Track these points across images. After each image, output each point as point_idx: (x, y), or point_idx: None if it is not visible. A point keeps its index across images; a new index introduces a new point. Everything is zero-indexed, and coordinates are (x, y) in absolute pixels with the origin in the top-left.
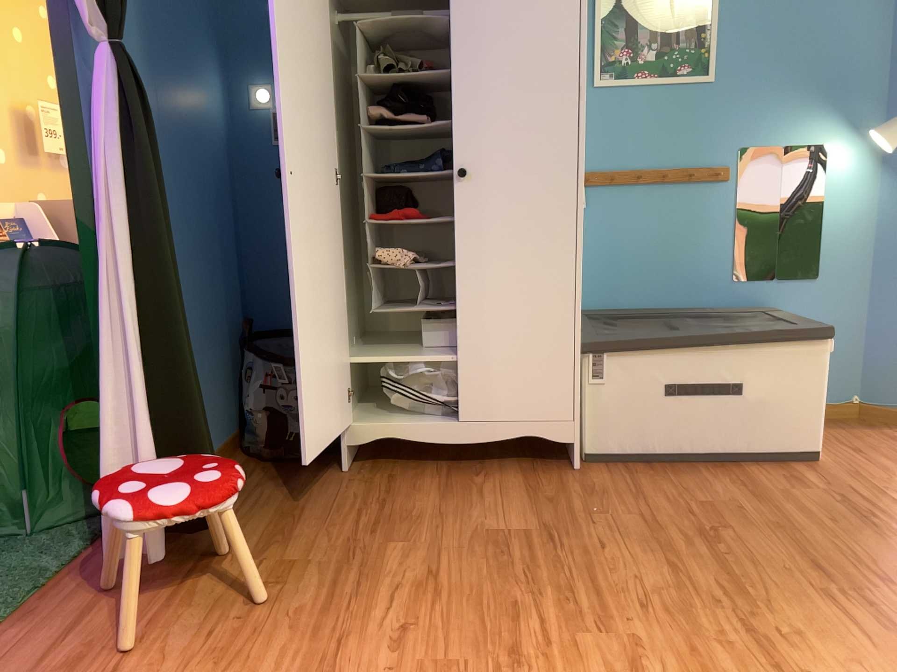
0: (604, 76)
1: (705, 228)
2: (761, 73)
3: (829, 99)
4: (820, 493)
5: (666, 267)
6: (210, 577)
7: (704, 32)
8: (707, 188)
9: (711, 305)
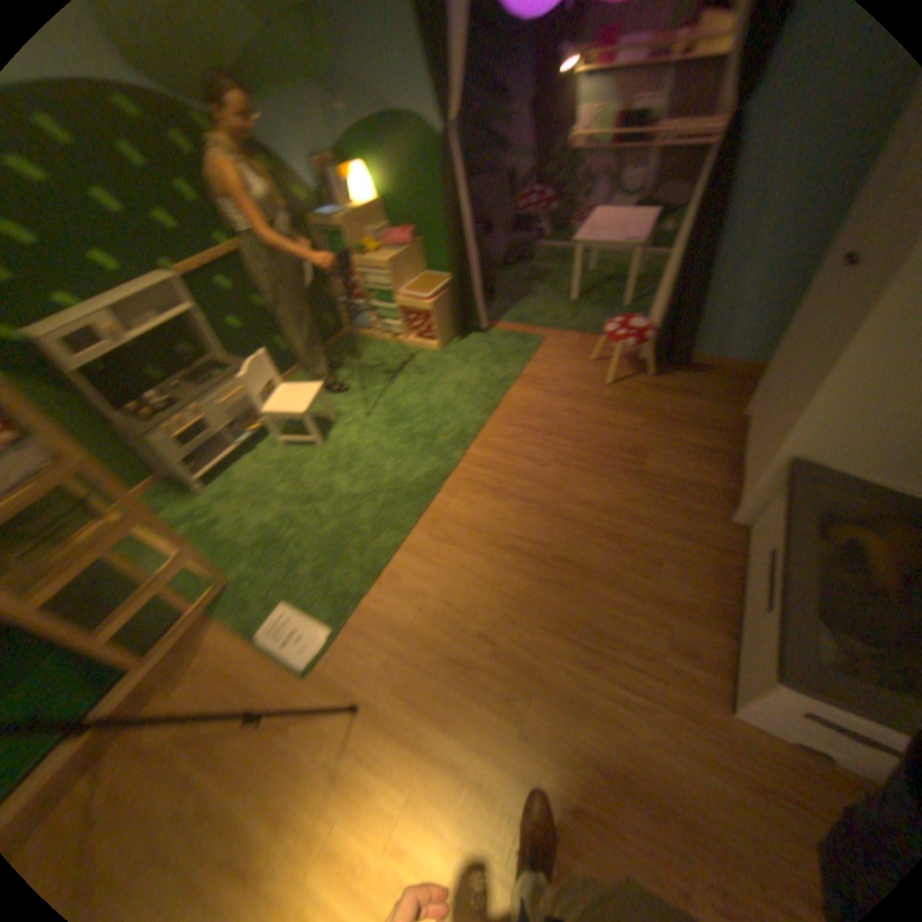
0: None
1: None
2: None
3: None
4: (661, 651)
5: None
6: (632, 375)
7: None
8: None
9: None
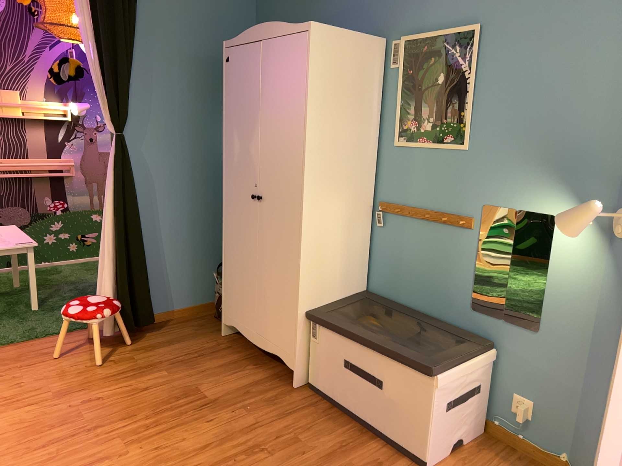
0: (400, 139)
1: (454, 261)
2: (504, 147)
3: (560, 176)
4: None
5: (427, 282)
6: (110, 350)
7: (463, 111)
8: (458, 231)
9: (454, 322)
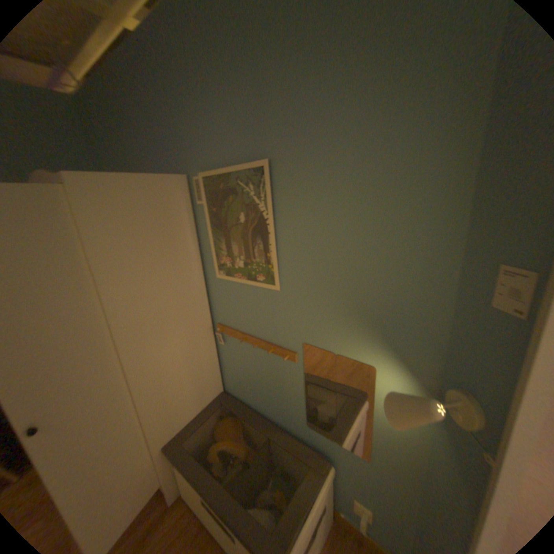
0: (220, 272)
1: (286, 384)
2: (314, 291)
3: (377, 329)
4: None
5: (267, 395)
6: None
7: (268, 251)
8: (284, 360)
9: (295, 431)
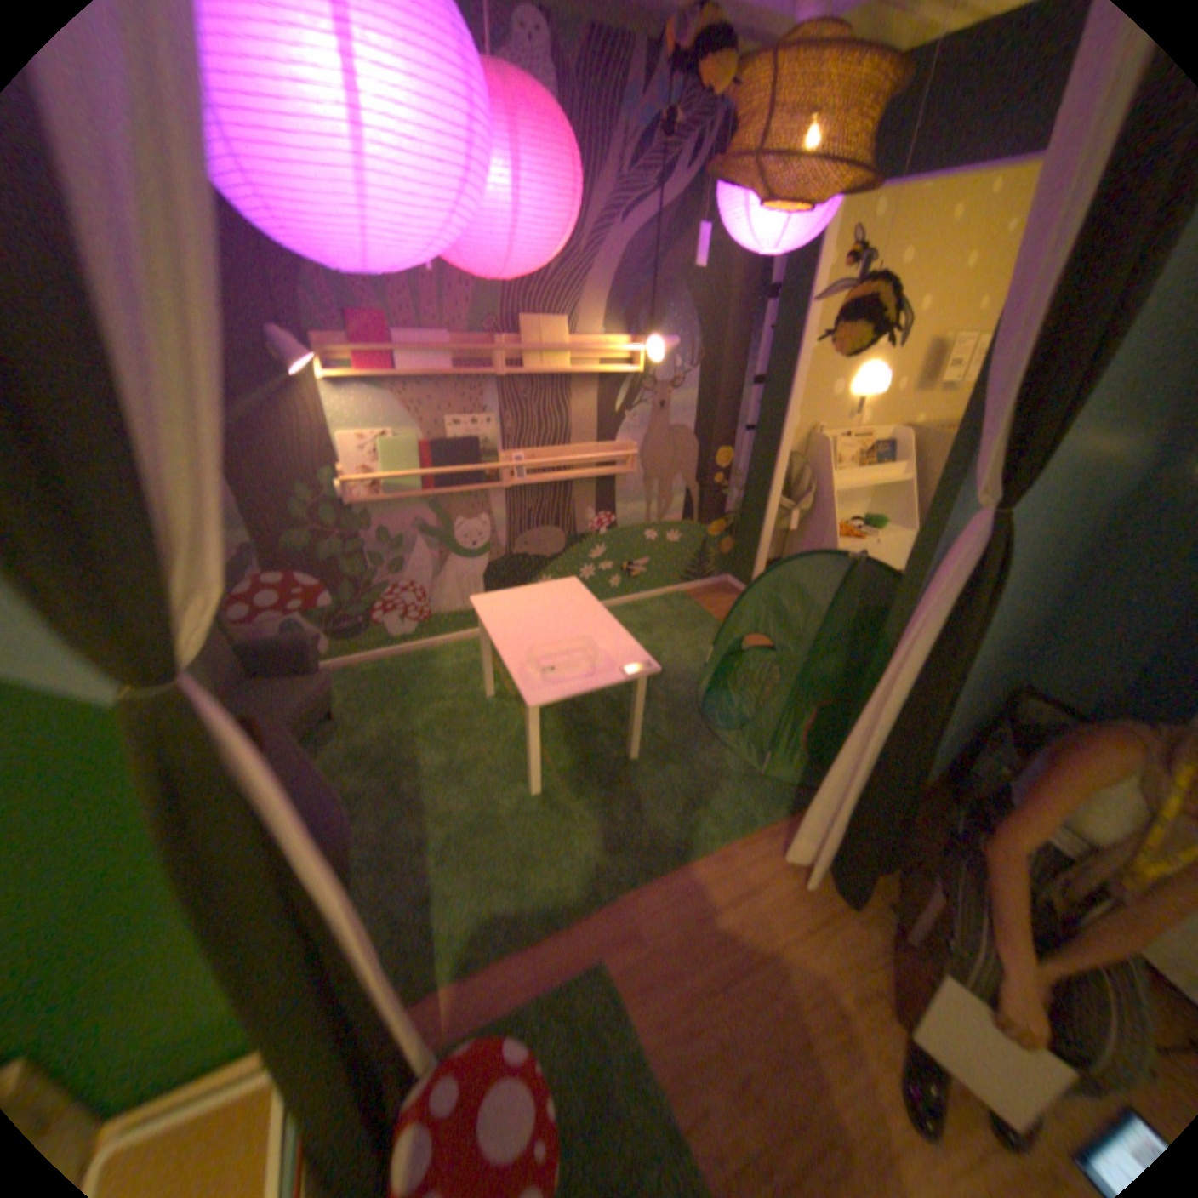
0: None
1: None
2: None
3: None
4: None
5: None
6: (848, 944)
7: None
8: None
9: None
